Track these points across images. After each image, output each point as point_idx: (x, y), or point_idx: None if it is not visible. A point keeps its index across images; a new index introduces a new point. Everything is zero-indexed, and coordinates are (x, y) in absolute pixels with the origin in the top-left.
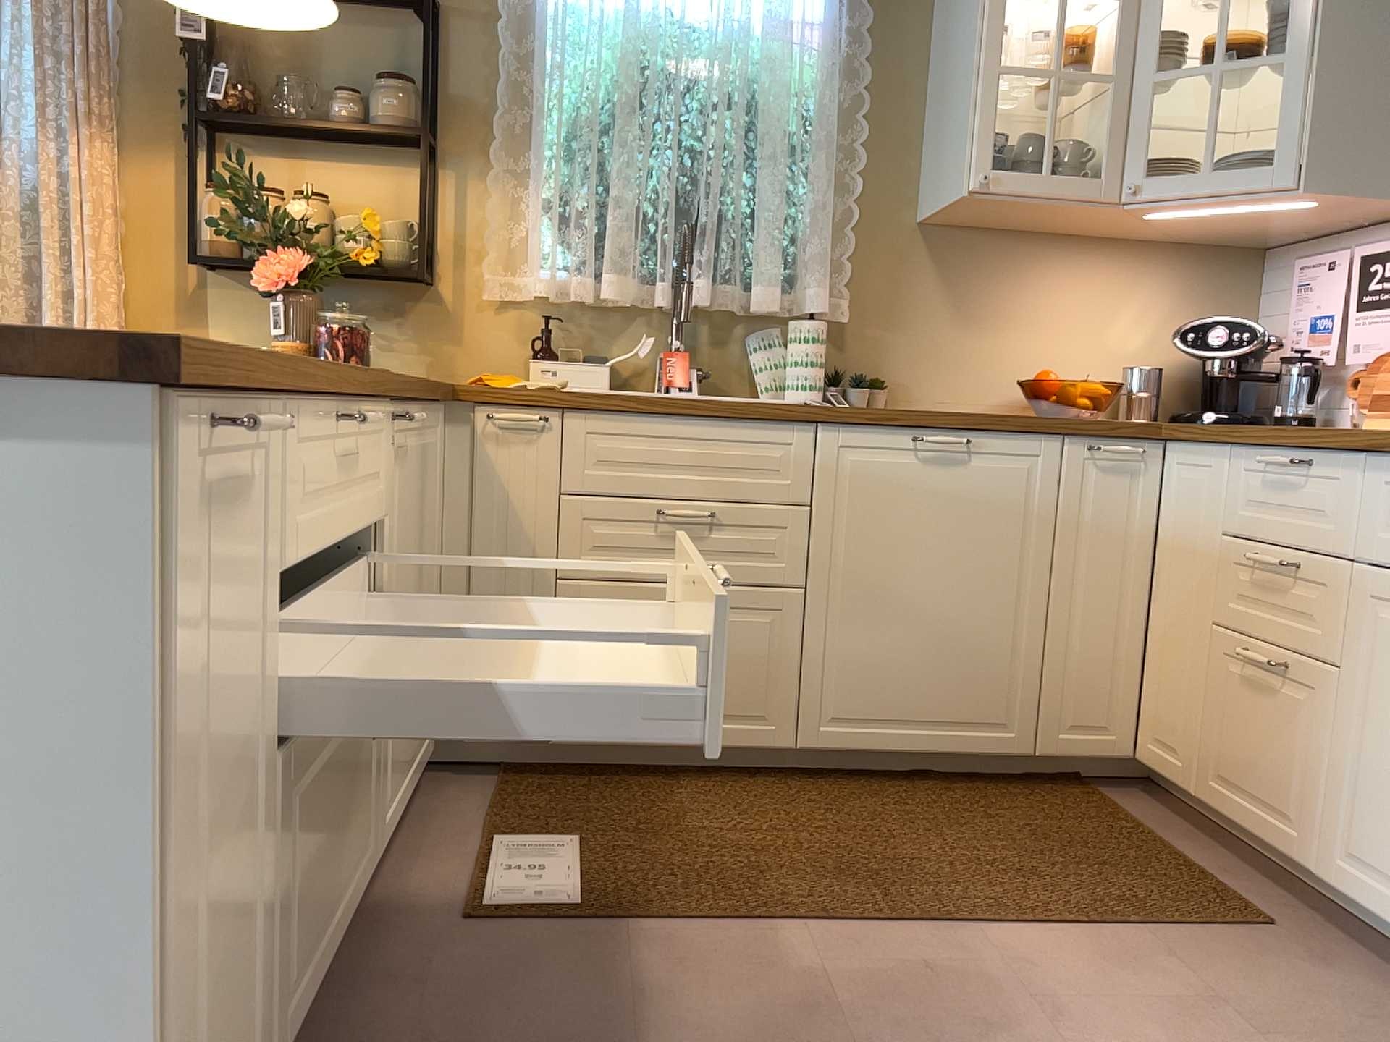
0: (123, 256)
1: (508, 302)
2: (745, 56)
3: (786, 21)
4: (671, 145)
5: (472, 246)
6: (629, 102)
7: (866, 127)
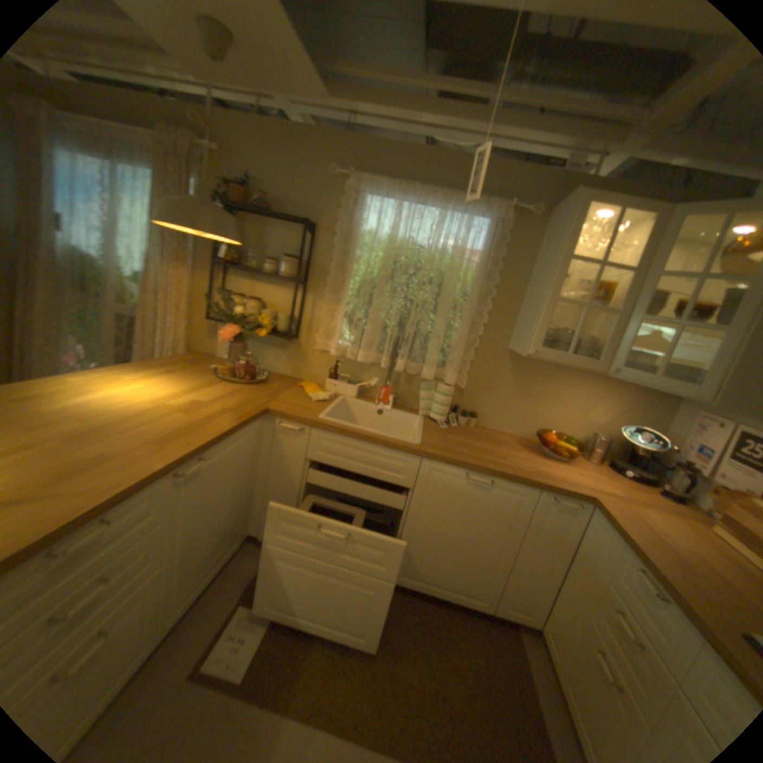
0: (184, 311)
1: (324, 351)
2: (440, 264)
3: (462, 250)
4: (399, 299)
5: (313, 326)
6: (383, 279)
7: (490, 304)
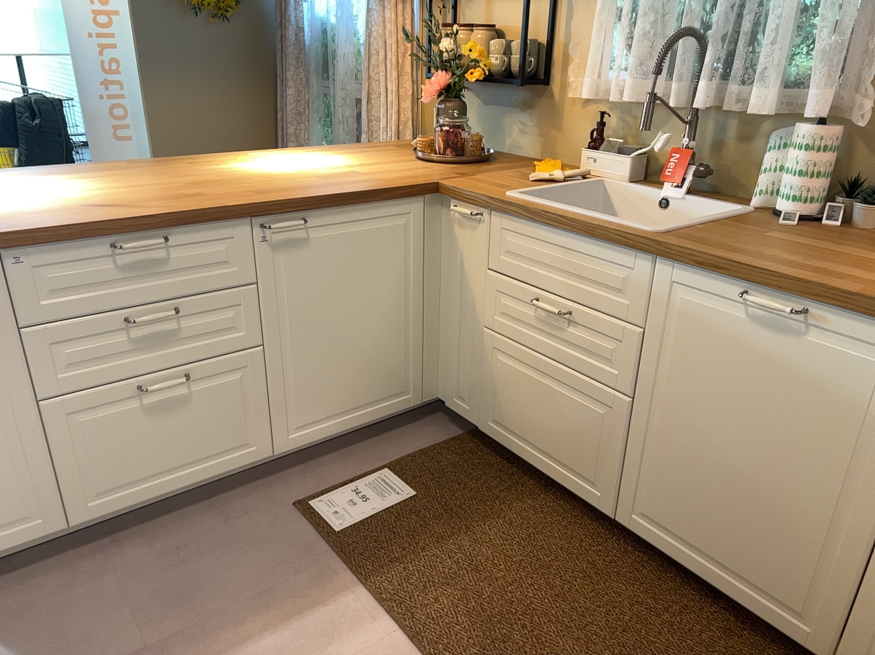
0: (410, 73)
1: (586, 101)
2: None
3: None
4: None
5: (569, 56)
6: None
7: None
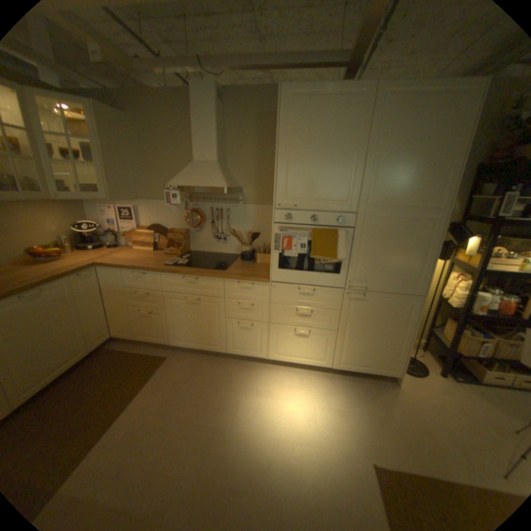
0: None
1: None
2: None
3: None
4: None
5: None
6: None
7: None
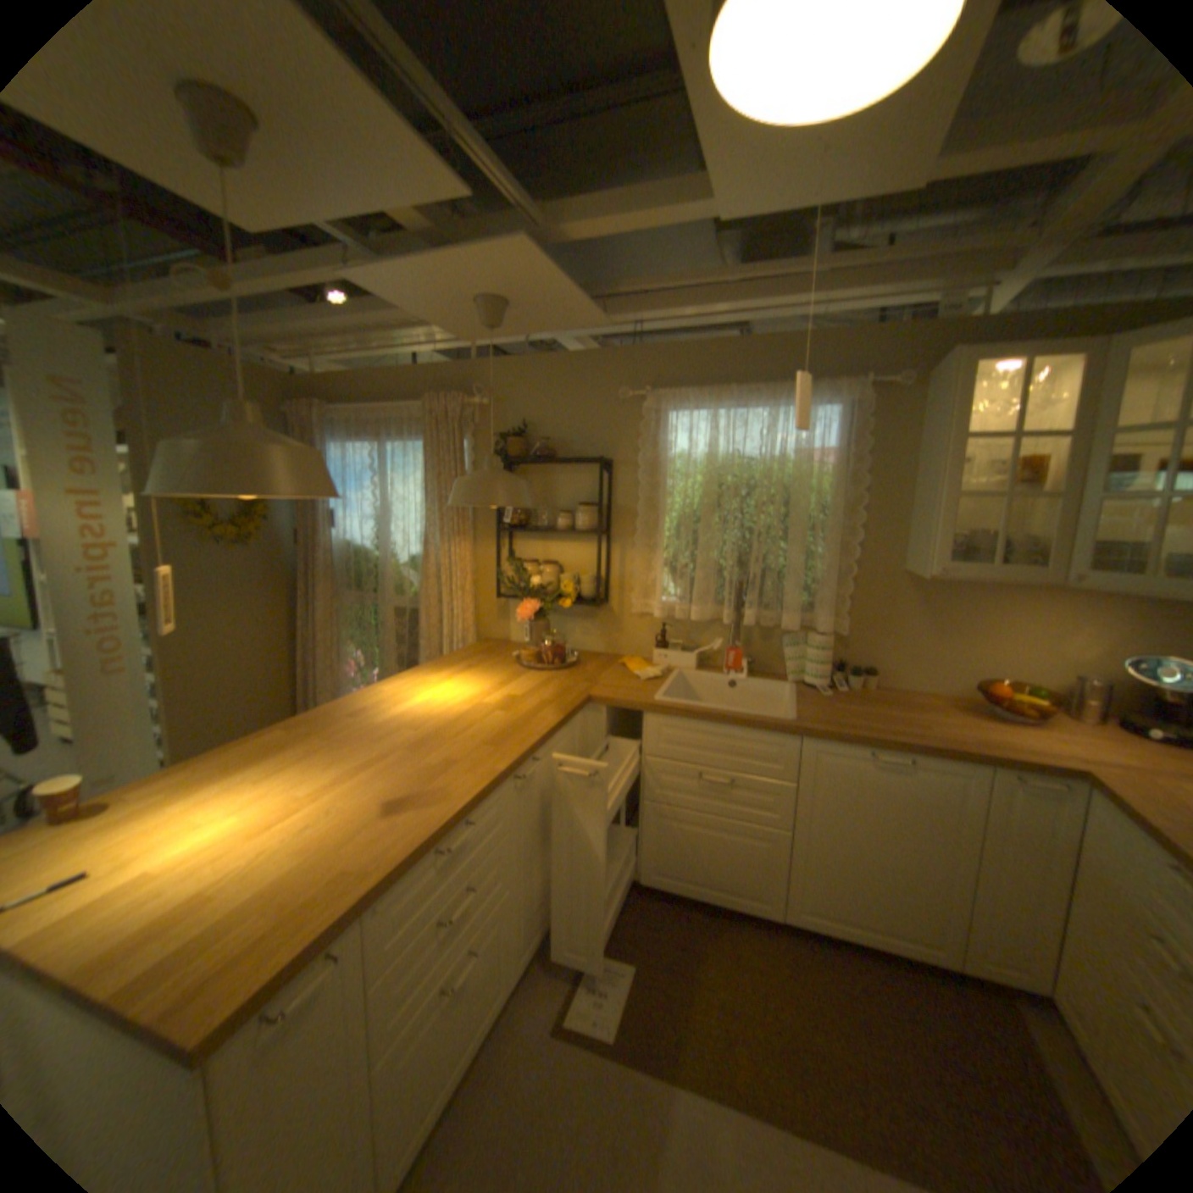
0: (471, 591)
1: (644, 613)
2: (781, 476)
3: (809, 452)
4: (733, 531)
5: (626, 584)
6: (708, 510)
7: (864, 515)
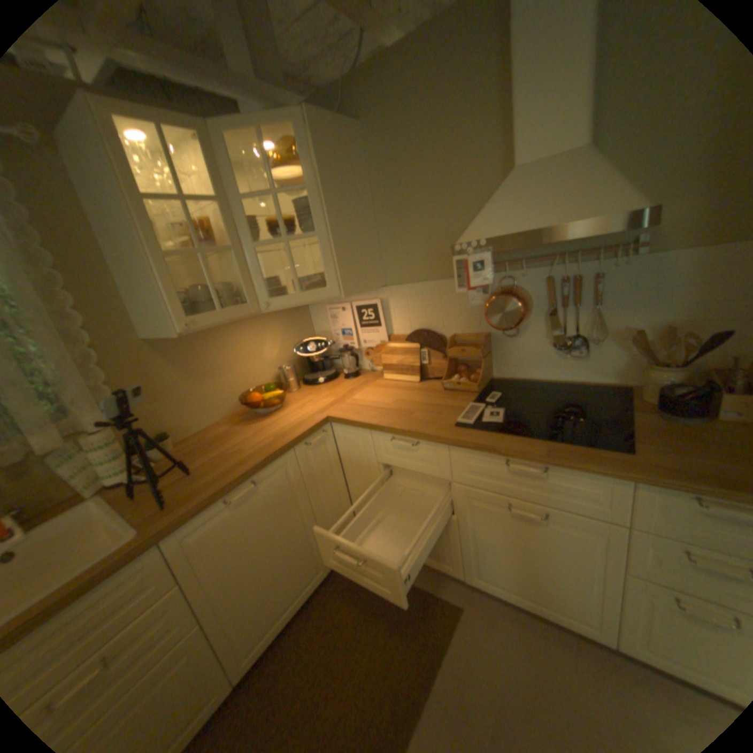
0: None
1: None
2: None
3: None
4: None
5: None
6: None
7: (65, 296)
